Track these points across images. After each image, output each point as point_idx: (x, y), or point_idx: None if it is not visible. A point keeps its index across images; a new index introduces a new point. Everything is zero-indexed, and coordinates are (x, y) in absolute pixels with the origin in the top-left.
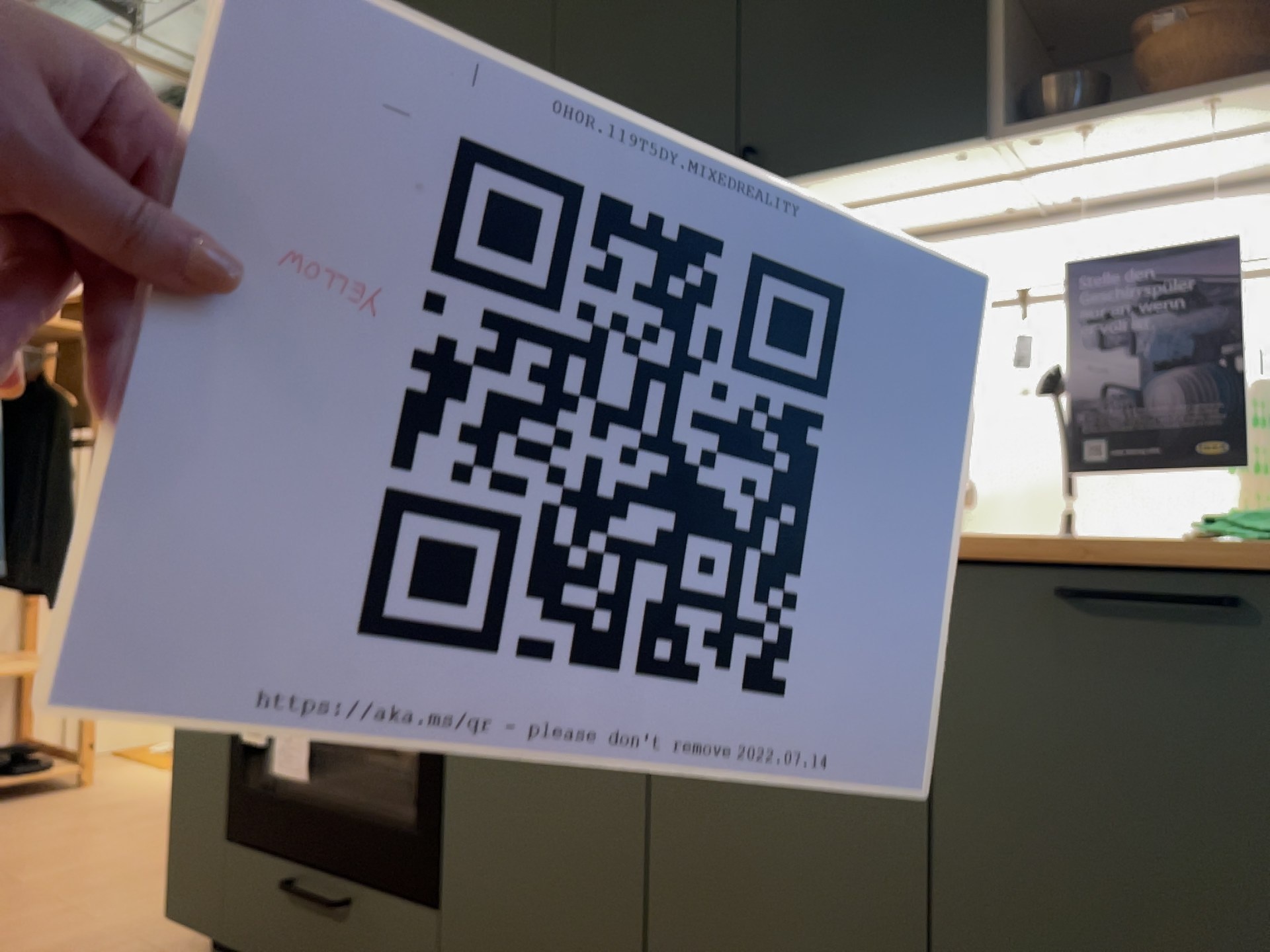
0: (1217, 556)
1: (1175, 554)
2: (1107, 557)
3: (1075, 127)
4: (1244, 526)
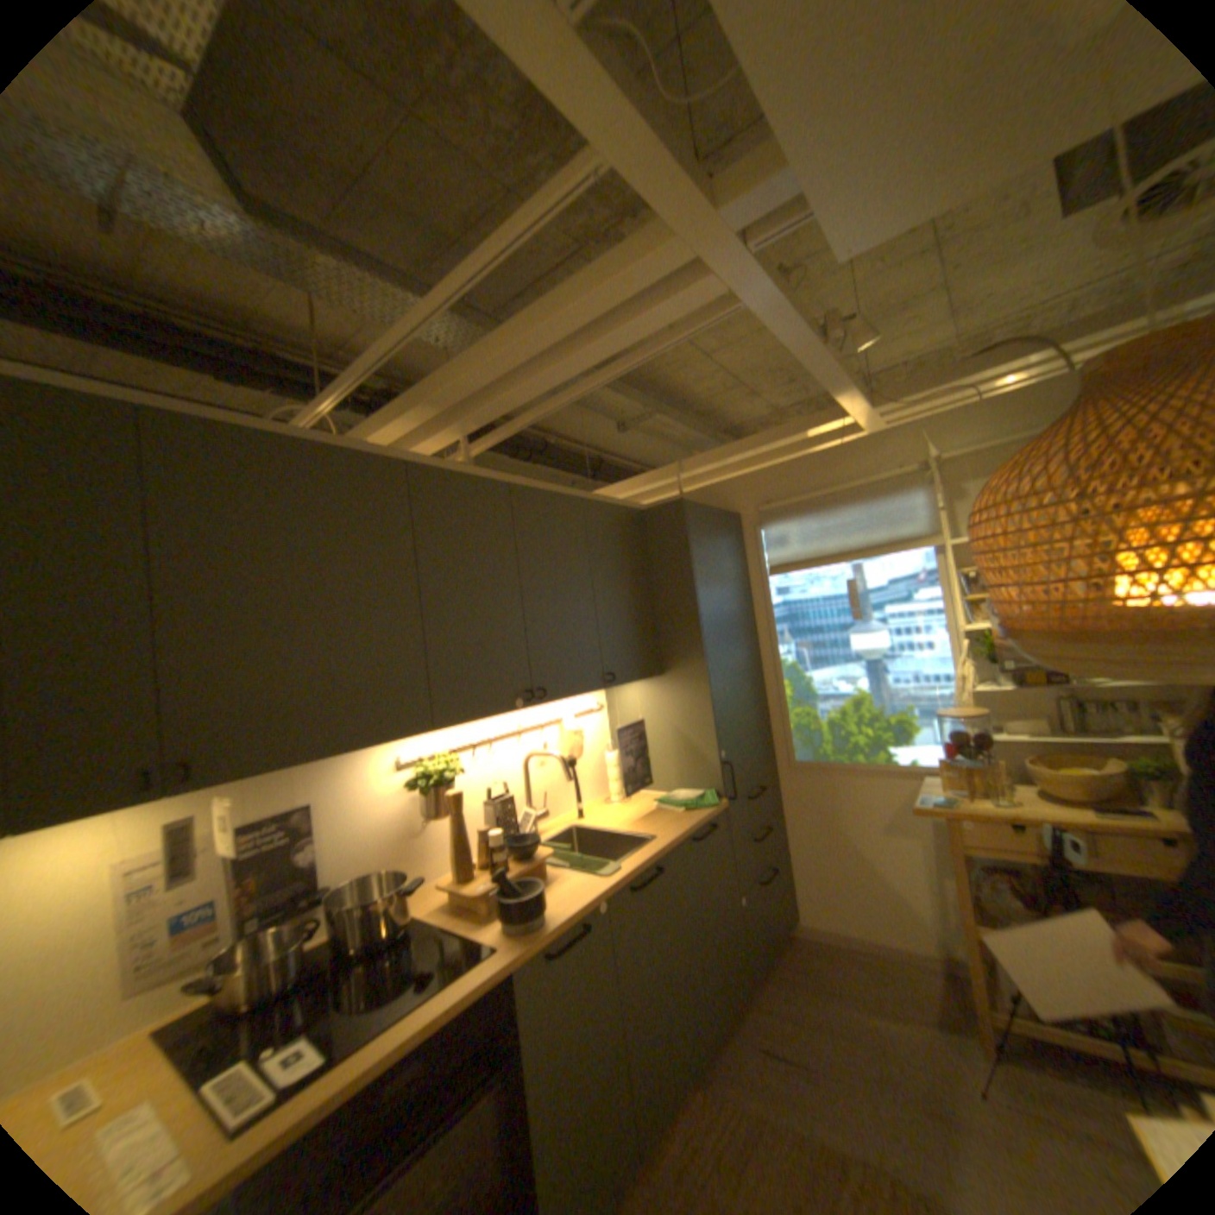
0: (711, 817)
1: (699, 819)
2: (698, 826)
3: (615, 686)
4: (695, 806)
